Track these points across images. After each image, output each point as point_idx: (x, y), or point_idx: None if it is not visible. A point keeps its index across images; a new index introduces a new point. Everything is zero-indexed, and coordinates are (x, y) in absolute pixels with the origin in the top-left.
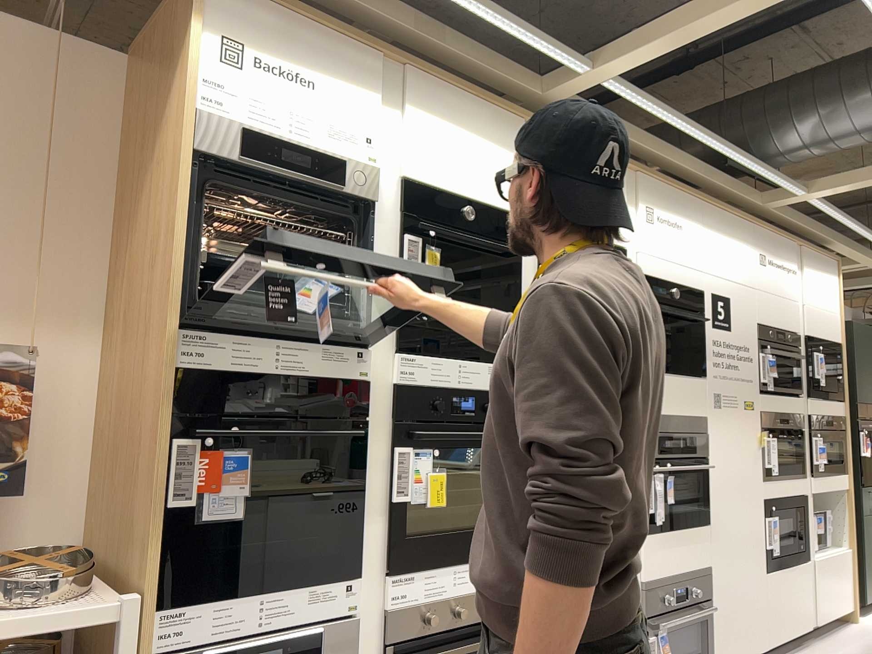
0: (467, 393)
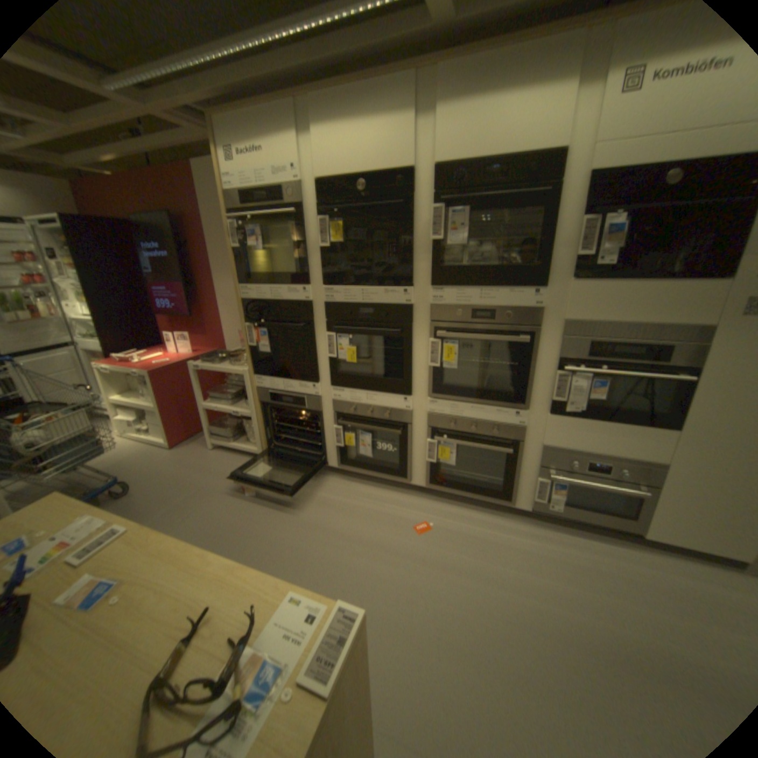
0: (368, 308)
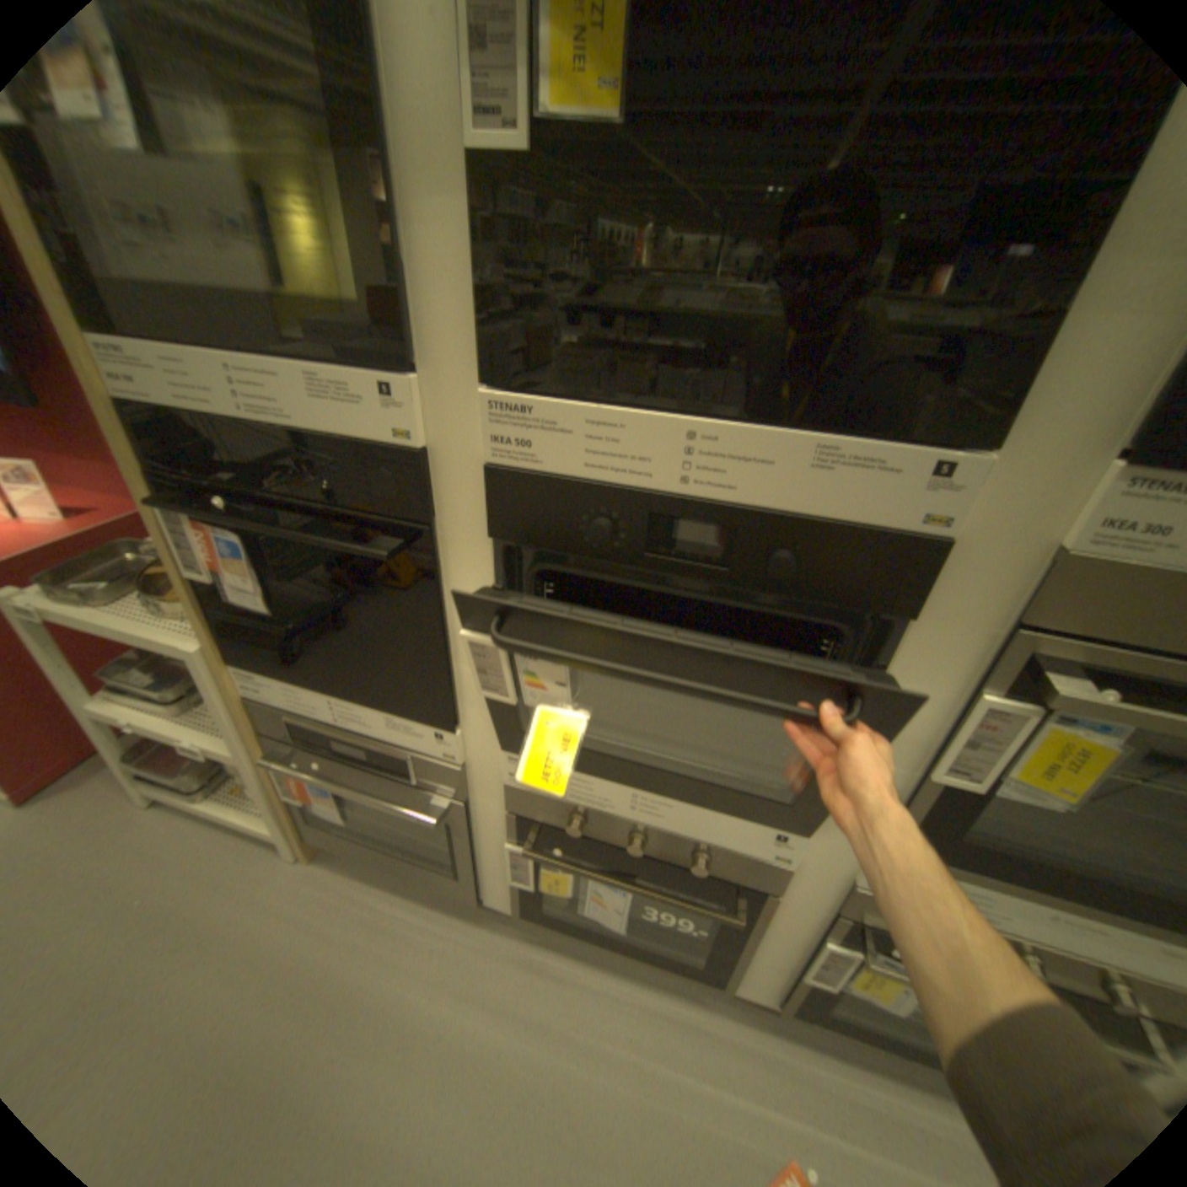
0: (710, 516)
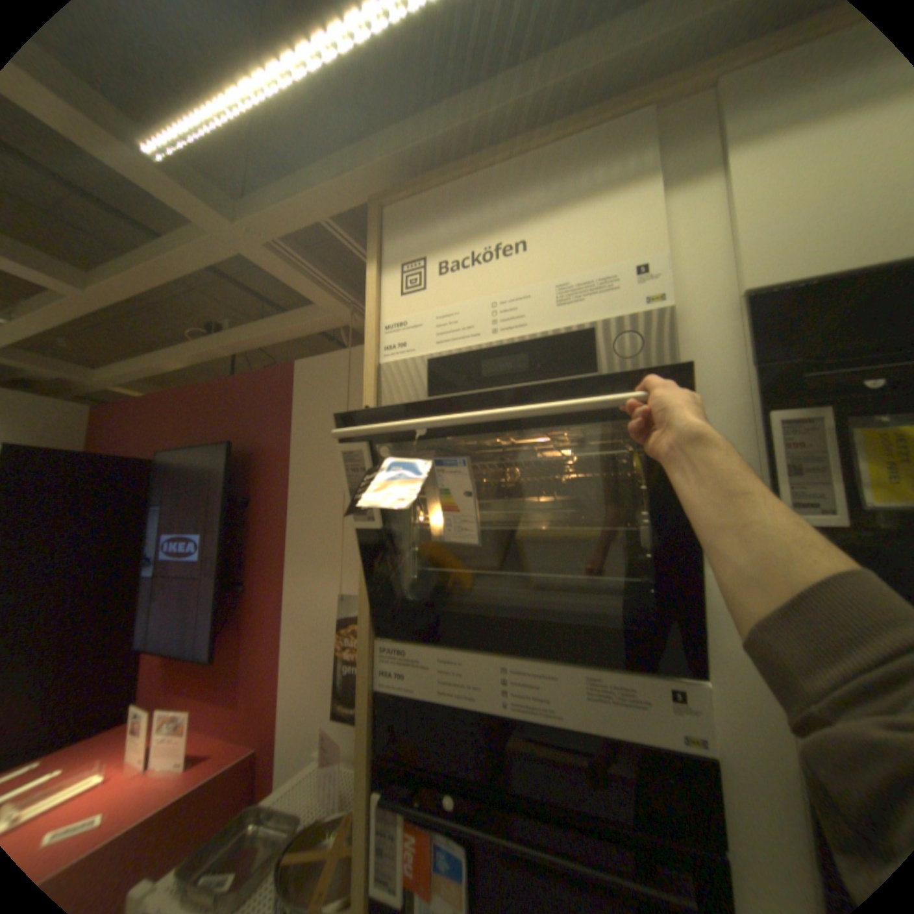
0: None
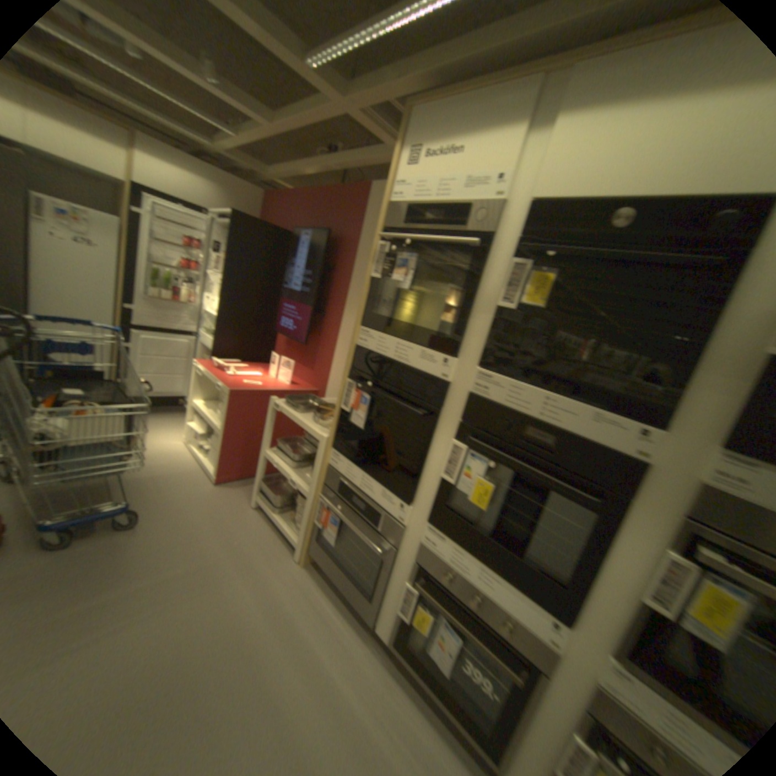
0: (548, 430)
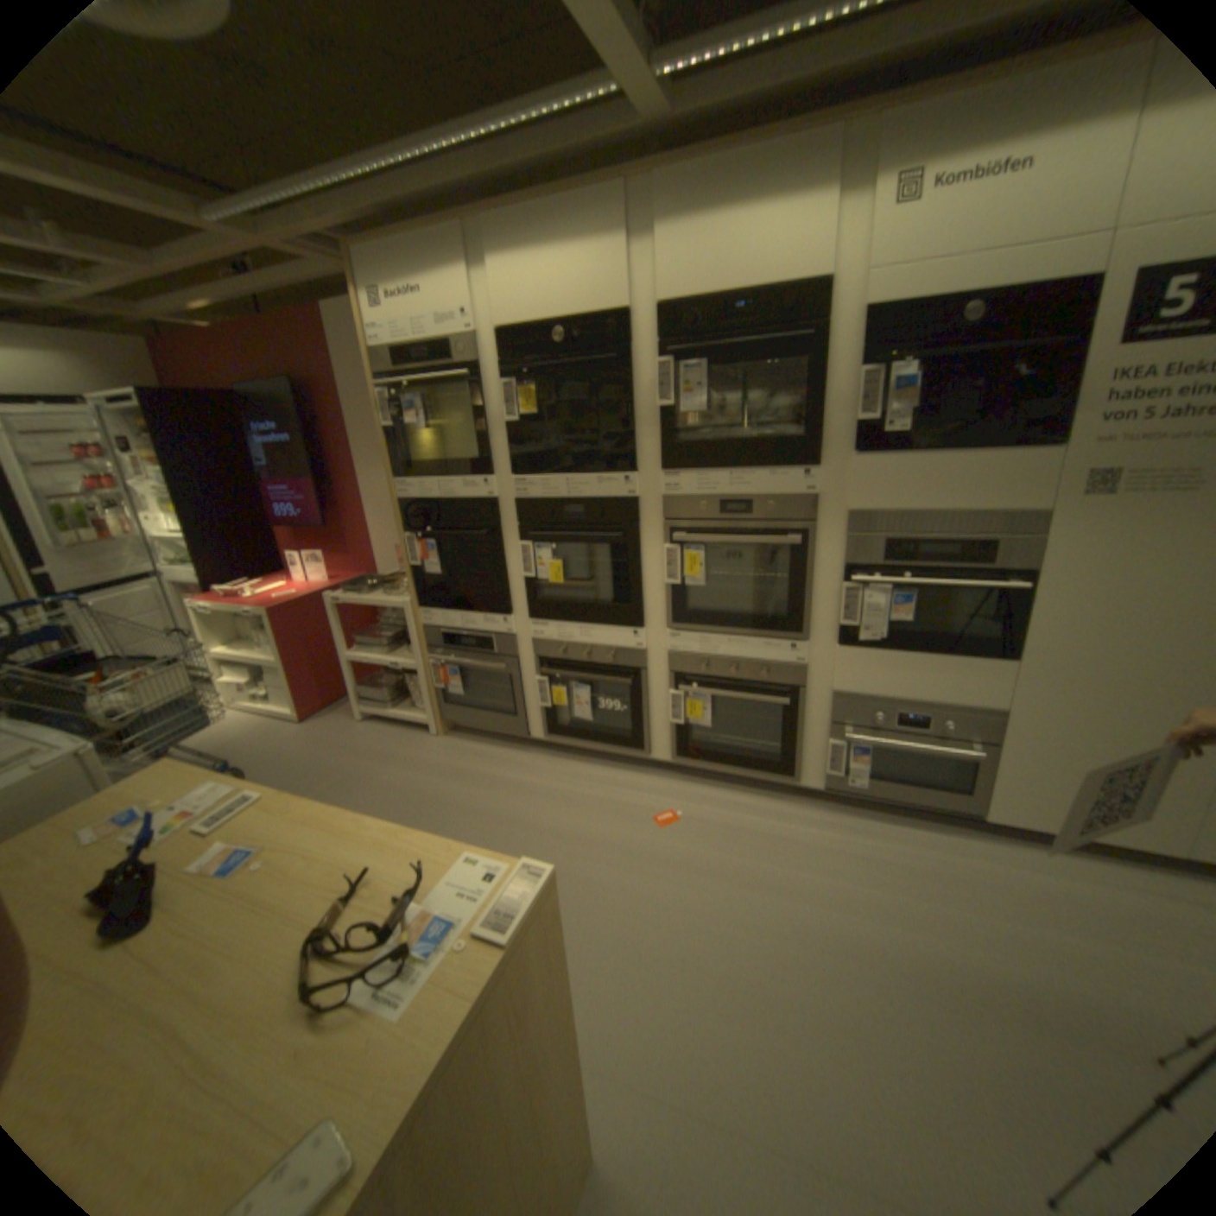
0: (577, 508)
